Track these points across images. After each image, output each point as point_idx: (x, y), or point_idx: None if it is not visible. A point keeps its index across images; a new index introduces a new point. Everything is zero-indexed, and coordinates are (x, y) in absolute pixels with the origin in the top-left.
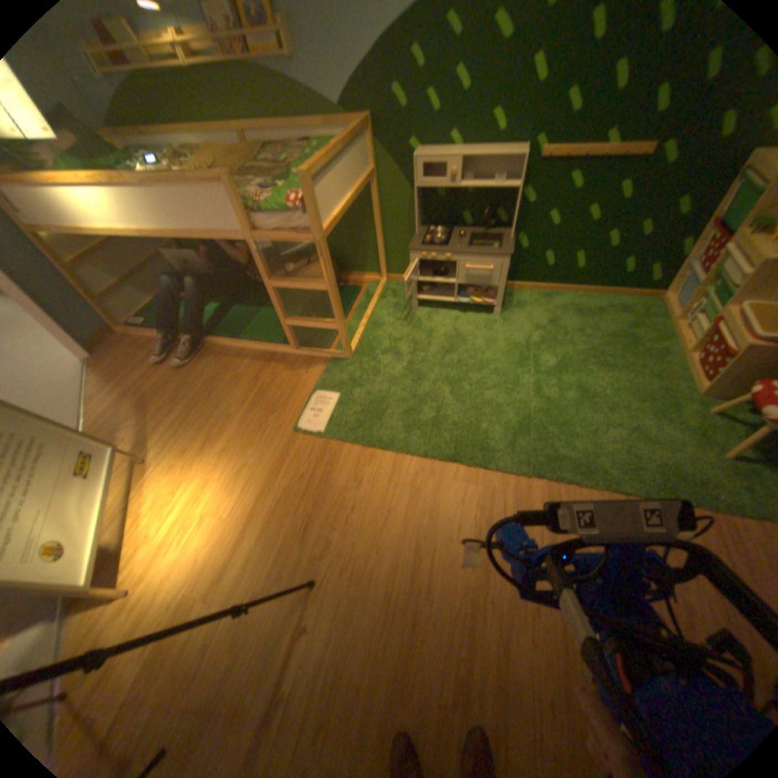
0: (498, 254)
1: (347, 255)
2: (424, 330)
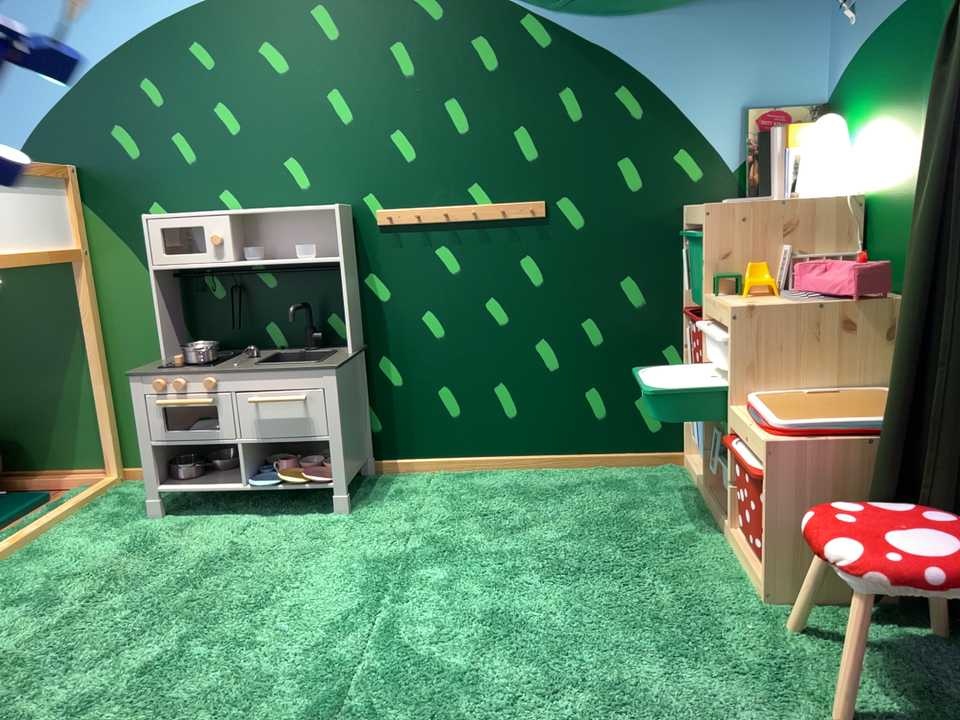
0: (310, 367)
1: (31, 431)
2: (156, 554)
